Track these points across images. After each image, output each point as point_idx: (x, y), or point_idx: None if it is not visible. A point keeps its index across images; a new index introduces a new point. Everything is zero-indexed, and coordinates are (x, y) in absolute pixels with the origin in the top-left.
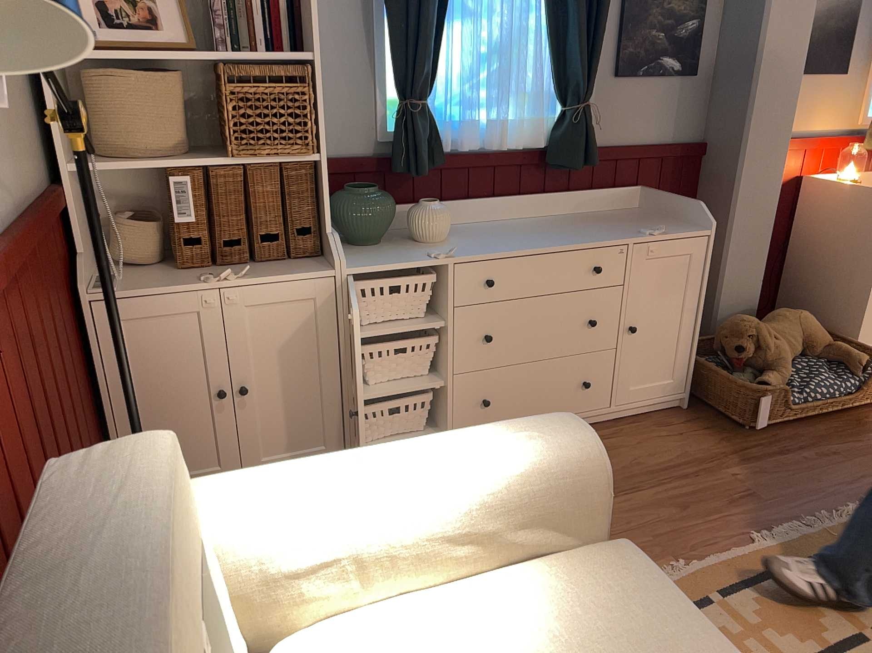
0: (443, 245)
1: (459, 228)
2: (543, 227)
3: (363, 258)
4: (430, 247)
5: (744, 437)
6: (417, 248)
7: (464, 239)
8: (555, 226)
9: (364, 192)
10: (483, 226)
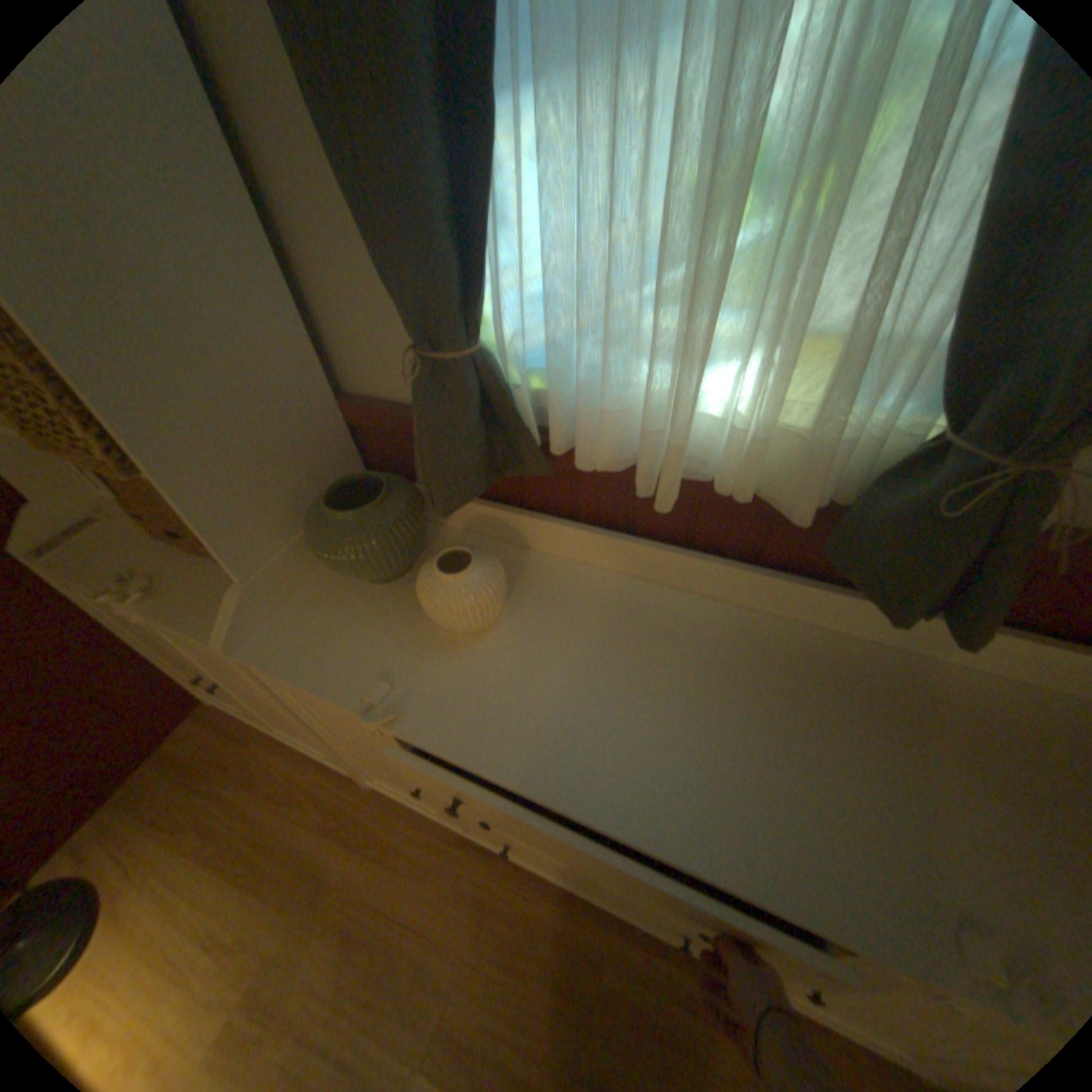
0: (455, 654)
1: (574, 589)
2: (733, 682)
3: (302, 631)
4: (430, 646)
5: None
6: (407, 637)
7: (519, 646)
8: (767, 692)
9: (334, 516)
10: (625, 603)
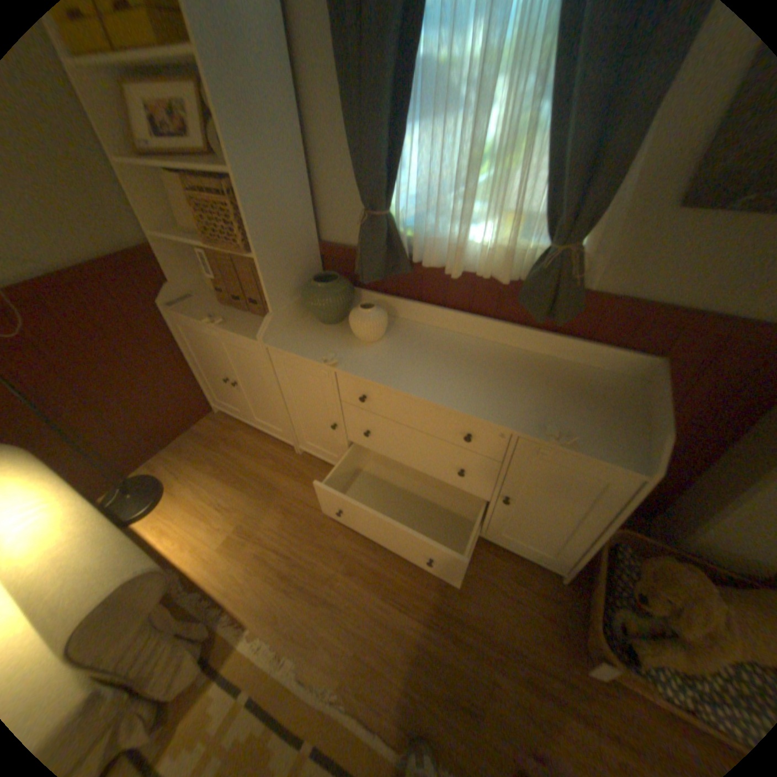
0: (362, 348)
1: (416, 332)
2: (480, 363)
3: (294, 338)
4: (351, 345)
5: (573, 664)
6: (341, 342)
7: (390, 348)
8: (493, 366)
9: (317, 286)
10: (438, 337)
